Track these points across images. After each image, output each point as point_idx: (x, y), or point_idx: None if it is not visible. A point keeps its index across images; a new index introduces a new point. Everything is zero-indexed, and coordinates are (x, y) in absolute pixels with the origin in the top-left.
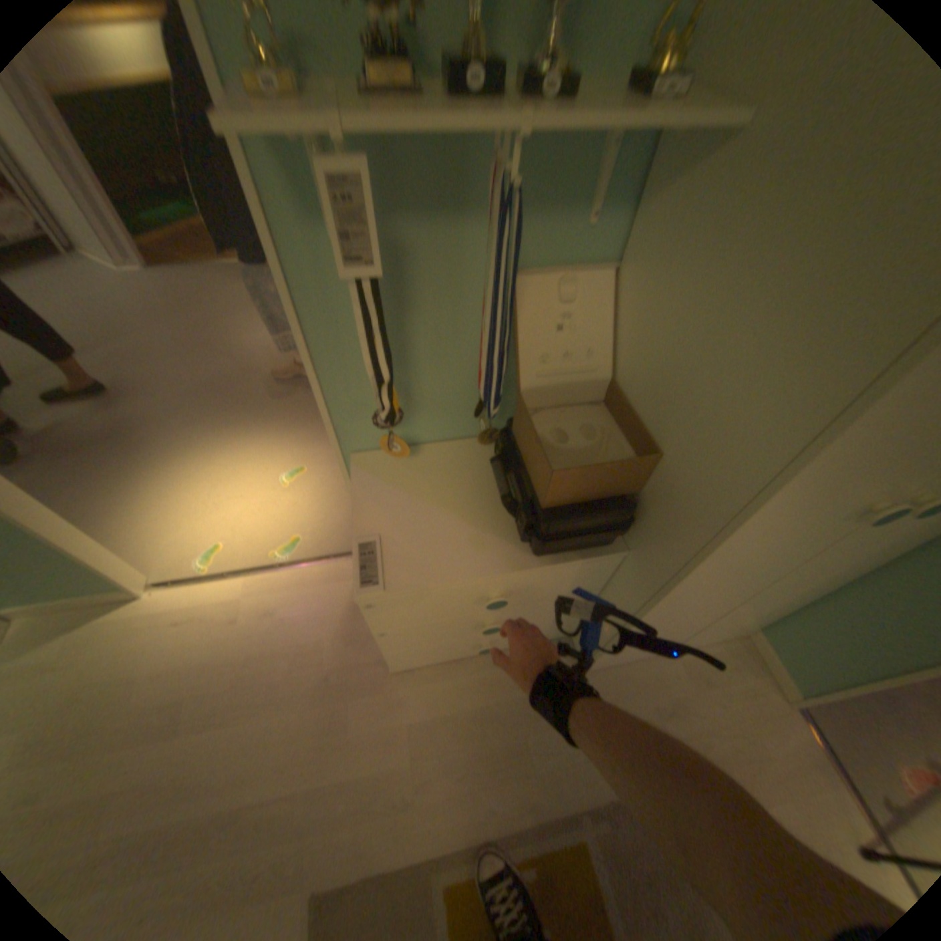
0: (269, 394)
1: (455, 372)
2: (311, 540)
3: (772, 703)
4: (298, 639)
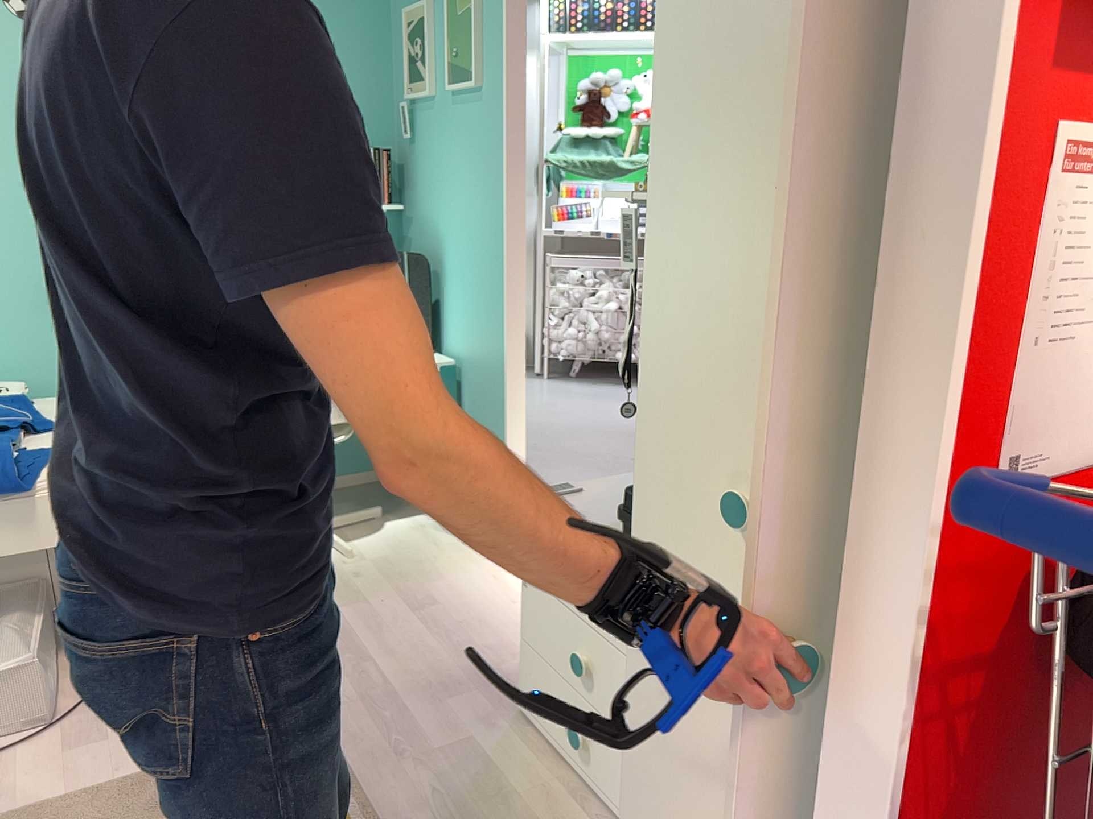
0: None
1: None
2: None
3: None
4: (518, 642)
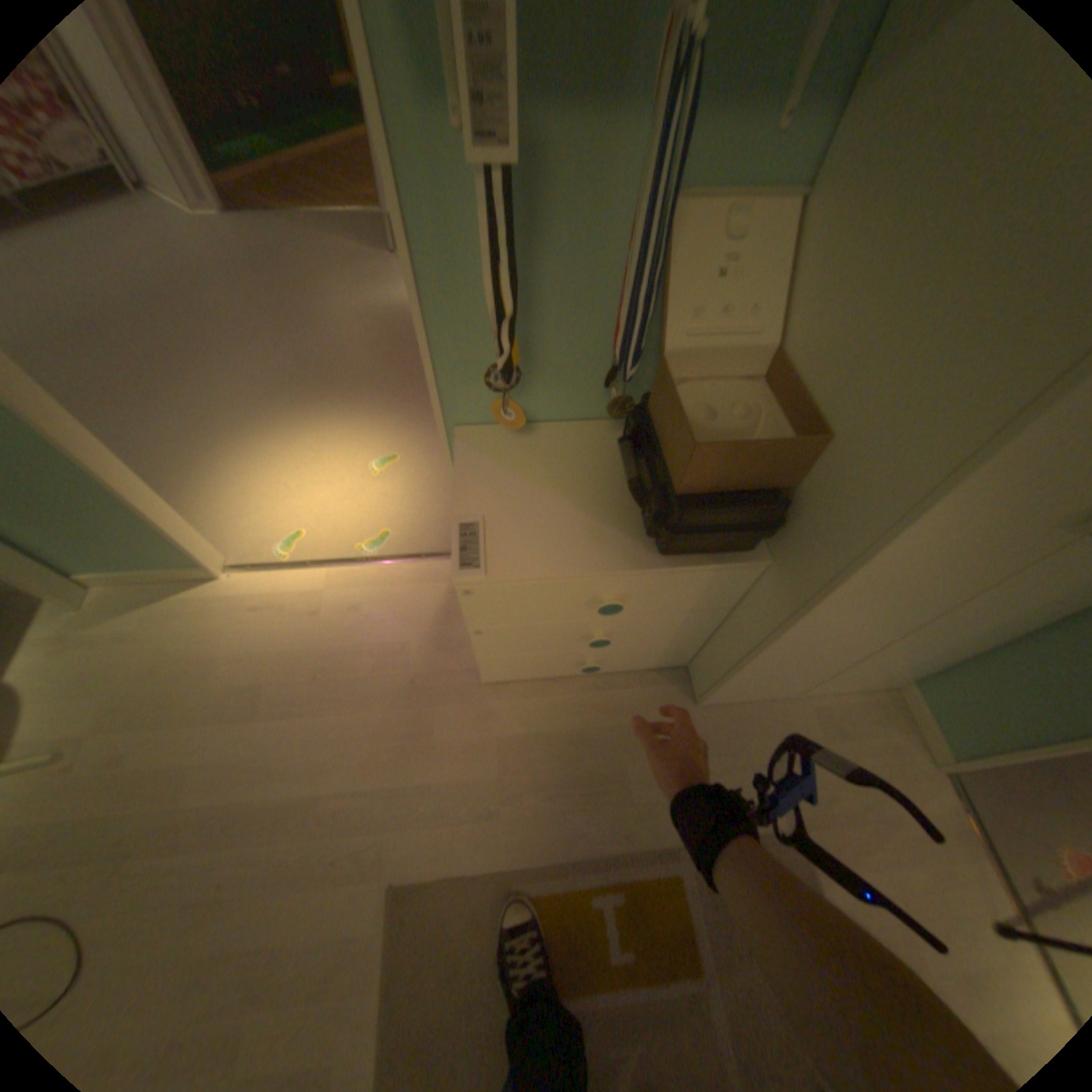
0: (362, 373)
1: (585, 332)
2: (403, 538)
3: (916, 764)
4: (385, 639)
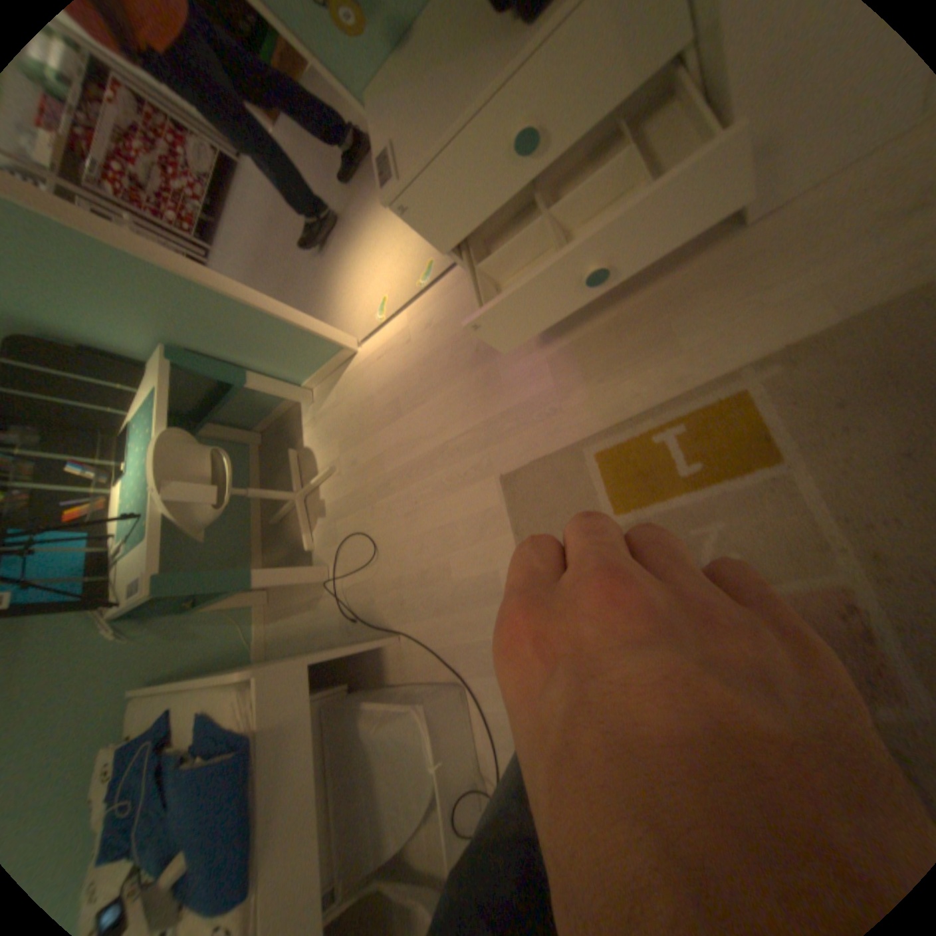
0: None
1: None
2: (443, 256)
3: None
4: (453, 332)
